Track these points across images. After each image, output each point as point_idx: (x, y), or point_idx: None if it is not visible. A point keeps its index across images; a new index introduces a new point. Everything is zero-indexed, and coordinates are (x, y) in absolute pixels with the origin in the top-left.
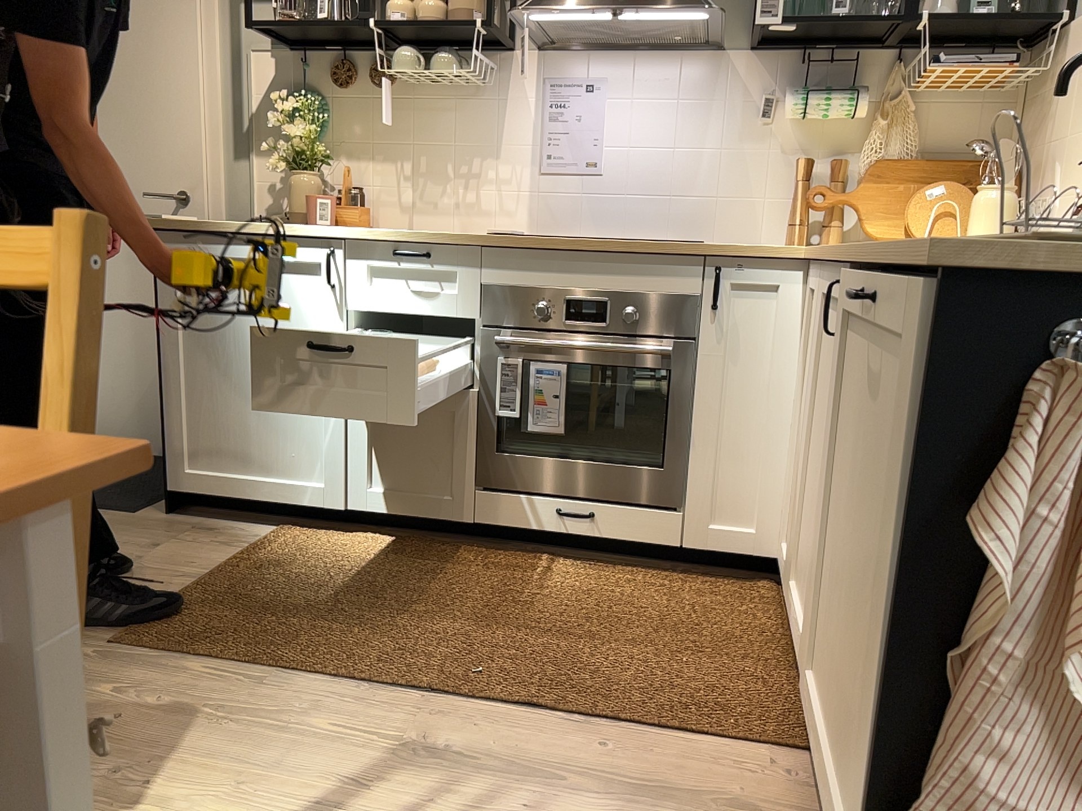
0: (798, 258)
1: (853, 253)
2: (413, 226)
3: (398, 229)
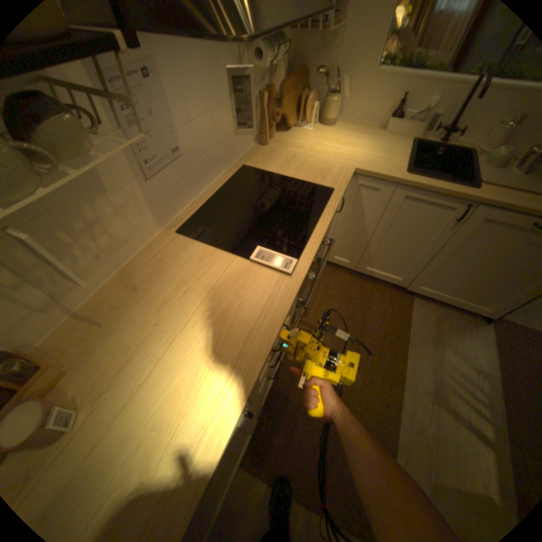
0: (351, 173)
1: (490, 199)
2: (66, 307)
3: (55, 324)
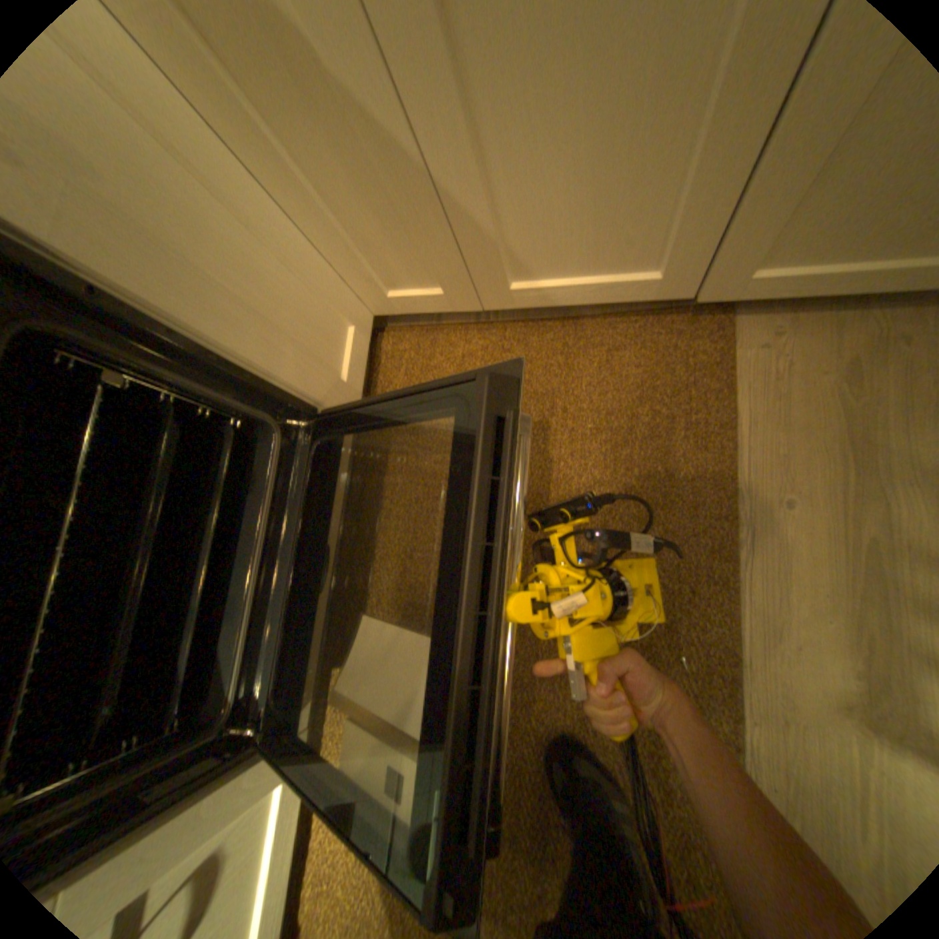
0: None
1: None
2: None
3: None
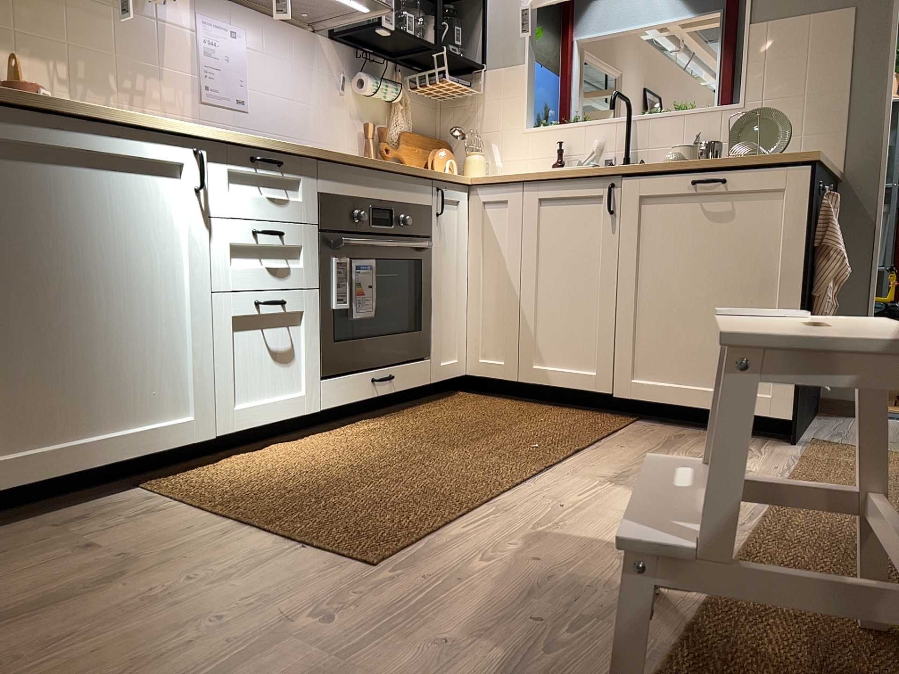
0: (468, 182)
1: (626, 165)
2: None
3: None
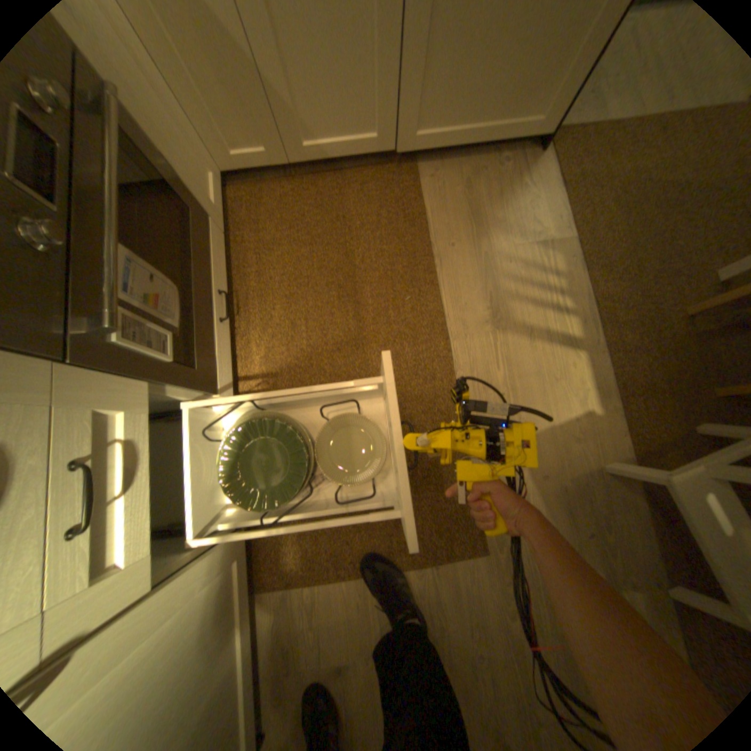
0: None
1: None
2: None
3: None
